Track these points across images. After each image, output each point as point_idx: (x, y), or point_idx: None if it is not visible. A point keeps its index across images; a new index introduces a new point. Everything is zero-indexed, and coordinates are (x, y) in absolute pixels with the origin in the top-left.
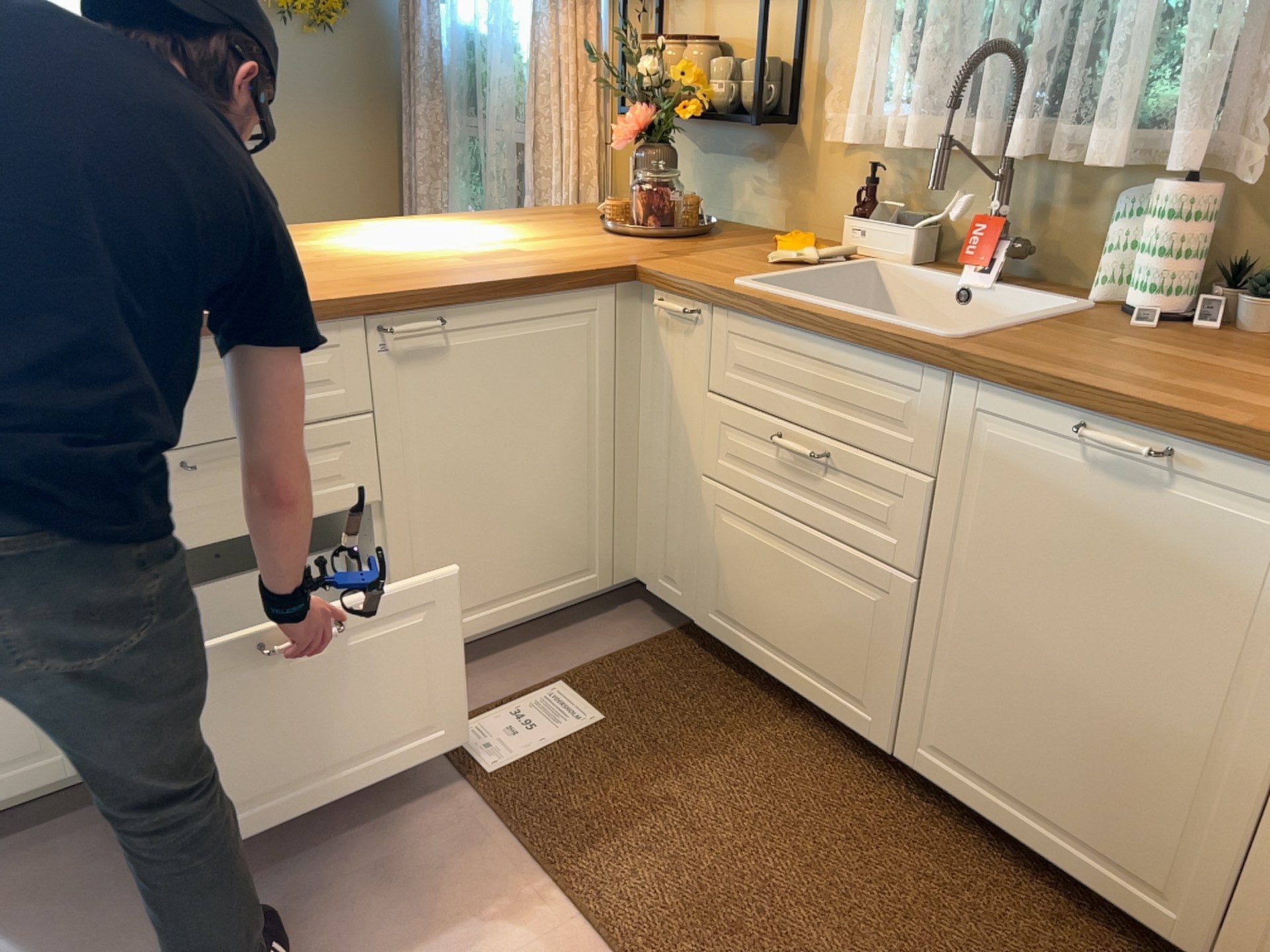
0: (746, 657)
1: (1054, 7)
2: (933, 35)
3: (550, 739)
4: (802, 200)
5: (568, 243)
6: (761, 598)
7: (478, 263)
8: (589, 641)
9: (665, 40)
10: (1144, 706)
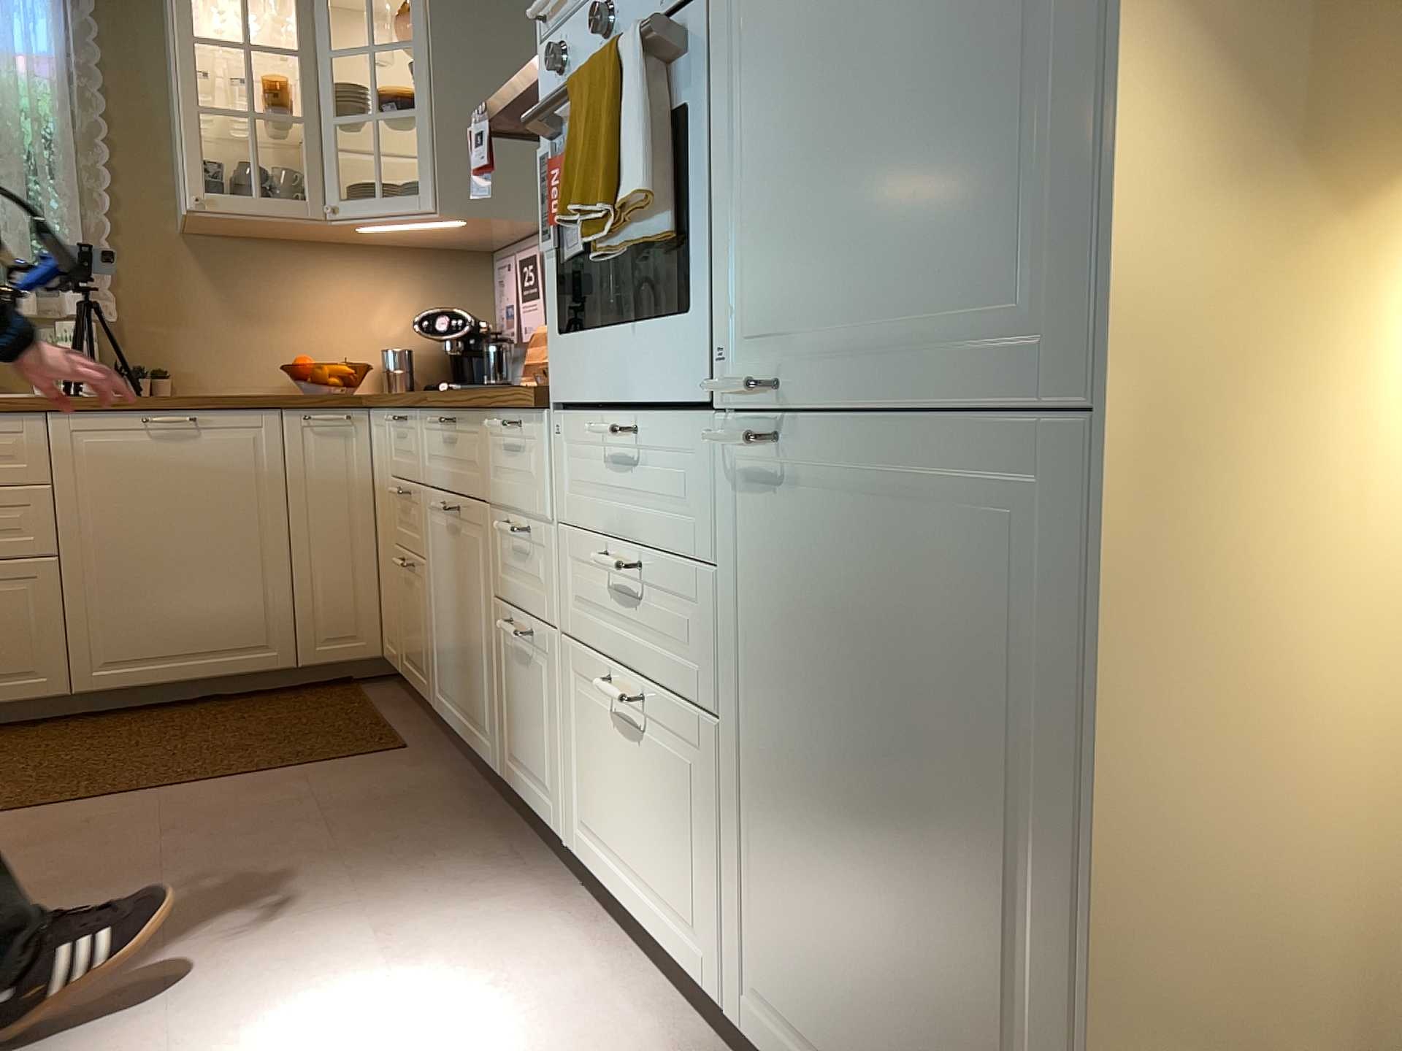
0: None
1: None
2: None
3: None
4: None
5: None
6: None
7: None
8: None
9: None
10: (225, 551)
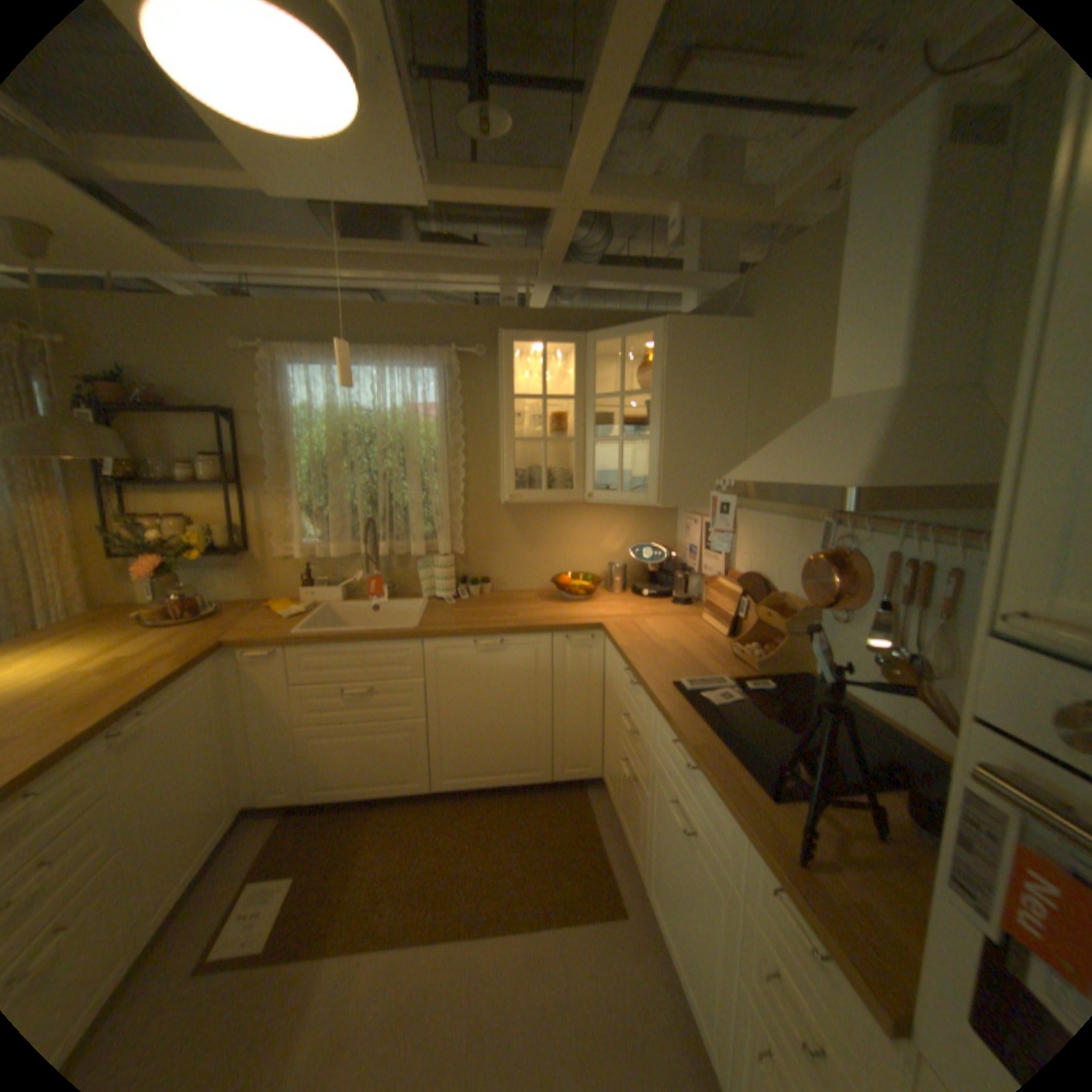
0: (341, 802)
1: (378, 502)
2: (334, 514)
3: (276, 911)
4: (262, 584)
5: (145, 643)
6: (345, 768)
7: (120, 675)
8: (237, 857)
9: (140, 516)
10: (515, 717)
